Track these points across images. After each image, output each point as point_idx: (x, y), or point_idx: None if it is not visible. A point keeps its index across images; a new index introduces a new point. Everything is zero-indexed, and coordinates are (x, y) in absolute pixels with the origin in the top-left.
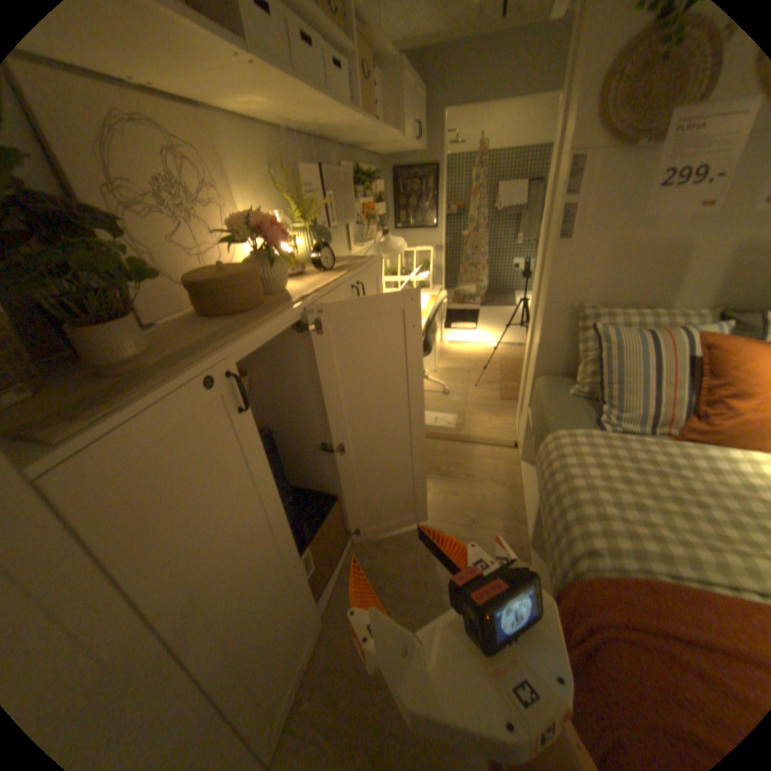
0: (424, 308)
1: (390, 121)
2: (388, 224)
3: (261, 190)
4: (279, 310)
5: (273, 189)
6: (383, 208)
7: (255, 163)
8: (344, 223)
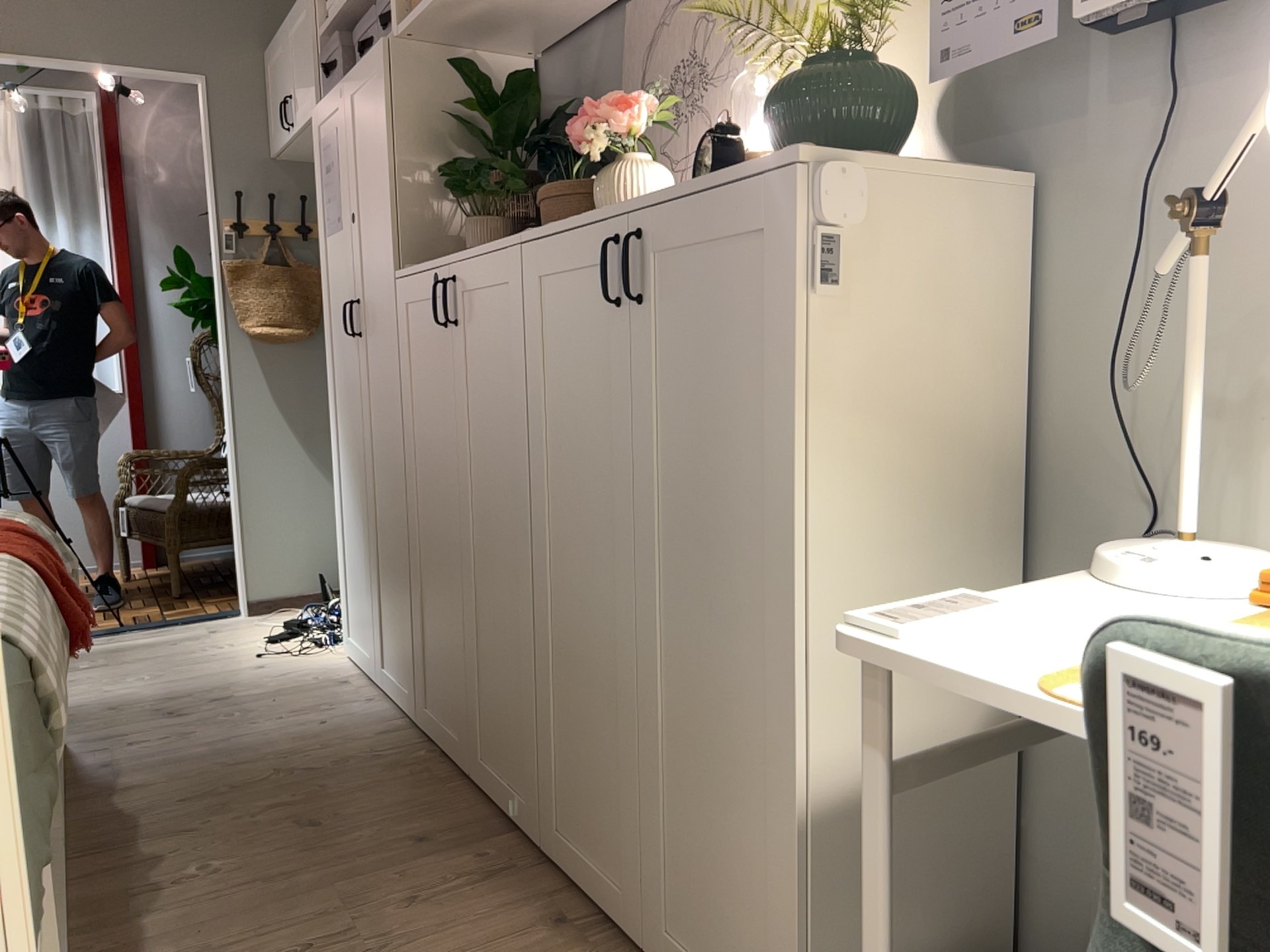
0: None
1: None
2: None
3: None
4: (496, 242)
5: None
6: None
7: None
8: None
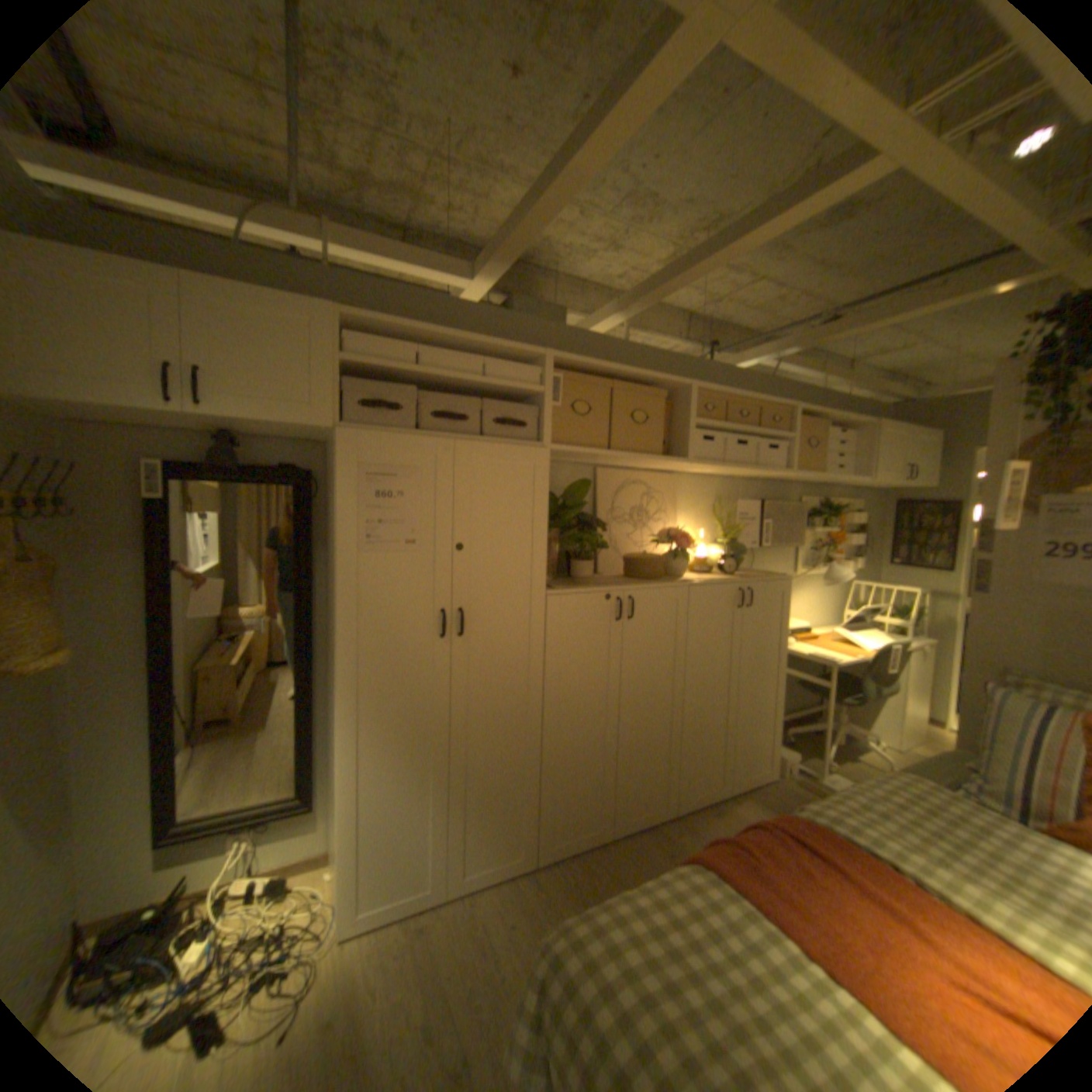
0: (872, 652)
1: (860, 468)
2: (881, 558)
3: (702, 517)
4: (662, 583)
5: (710, 517)
6: (865, 540)
7: (703, 500)
8: (782, 546)
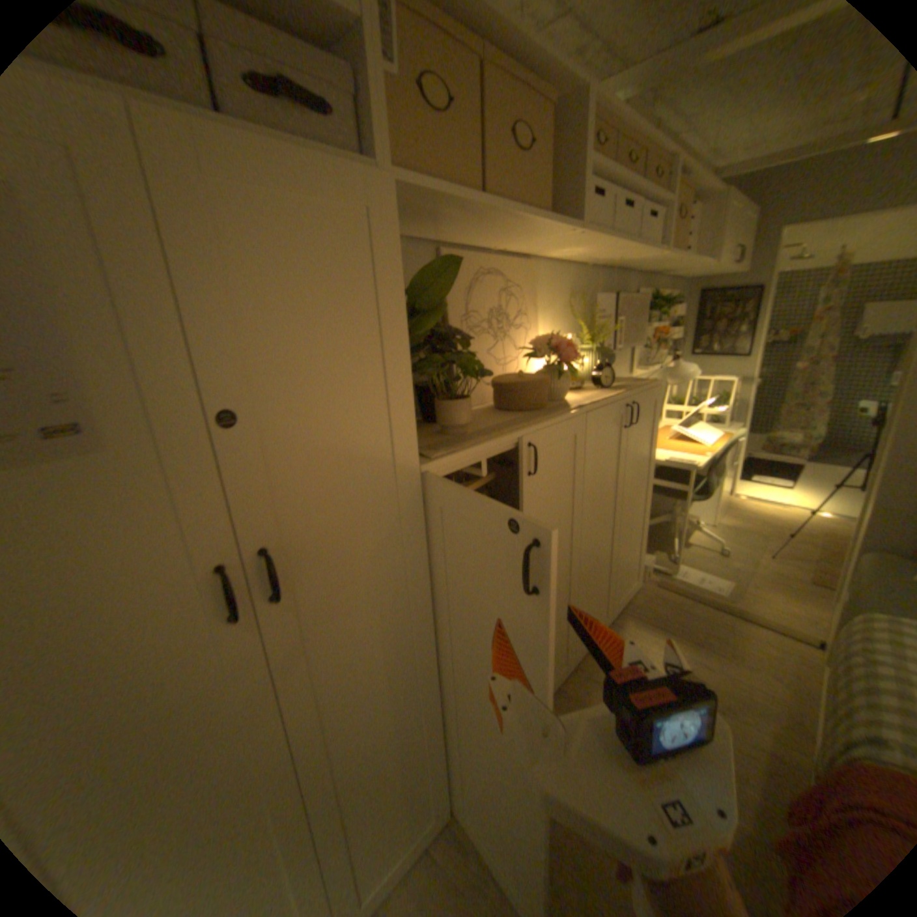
0: (711, 445)
1: (704, 249)
2: (684, 349)
3: (559, 317)
4: (559, 413)
5: (570, 316)
6: (680, 333)
7: (560, 296)
8: (631, 346)
